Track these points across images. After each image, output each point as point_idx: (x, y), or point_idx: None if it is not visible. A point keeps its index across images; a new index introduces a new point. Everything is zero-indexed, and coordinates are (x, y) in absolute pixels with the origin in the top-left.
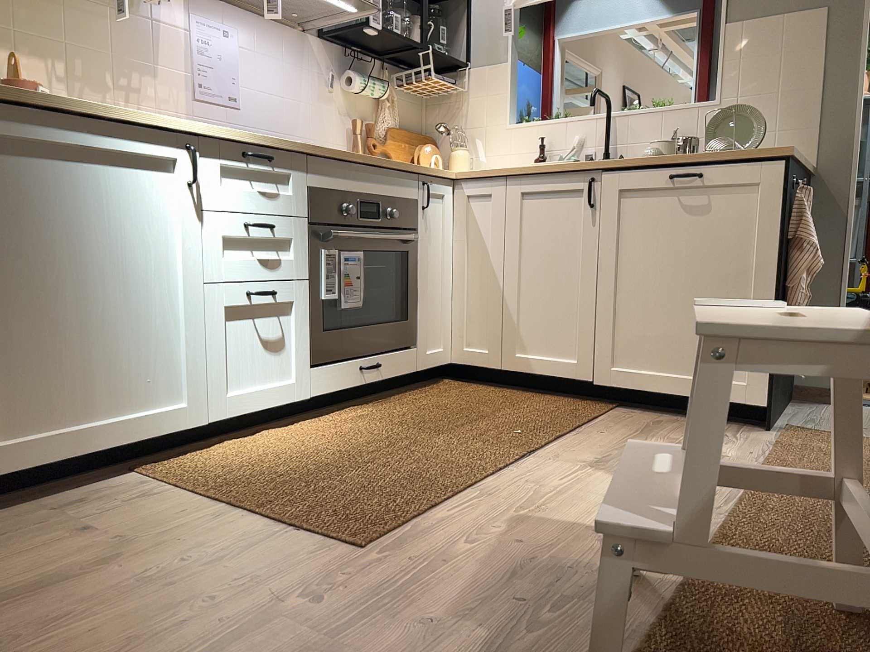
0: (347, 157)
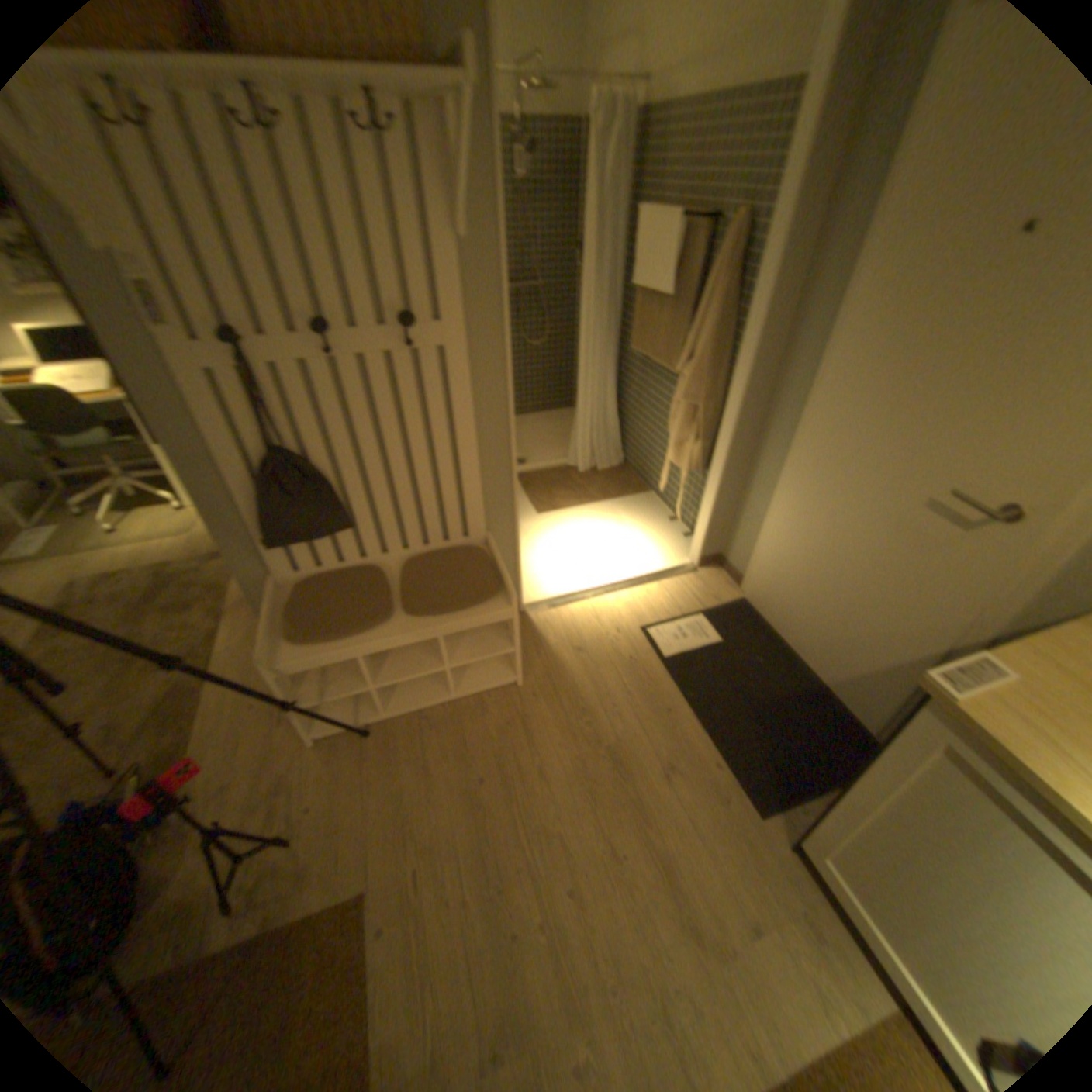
0: None
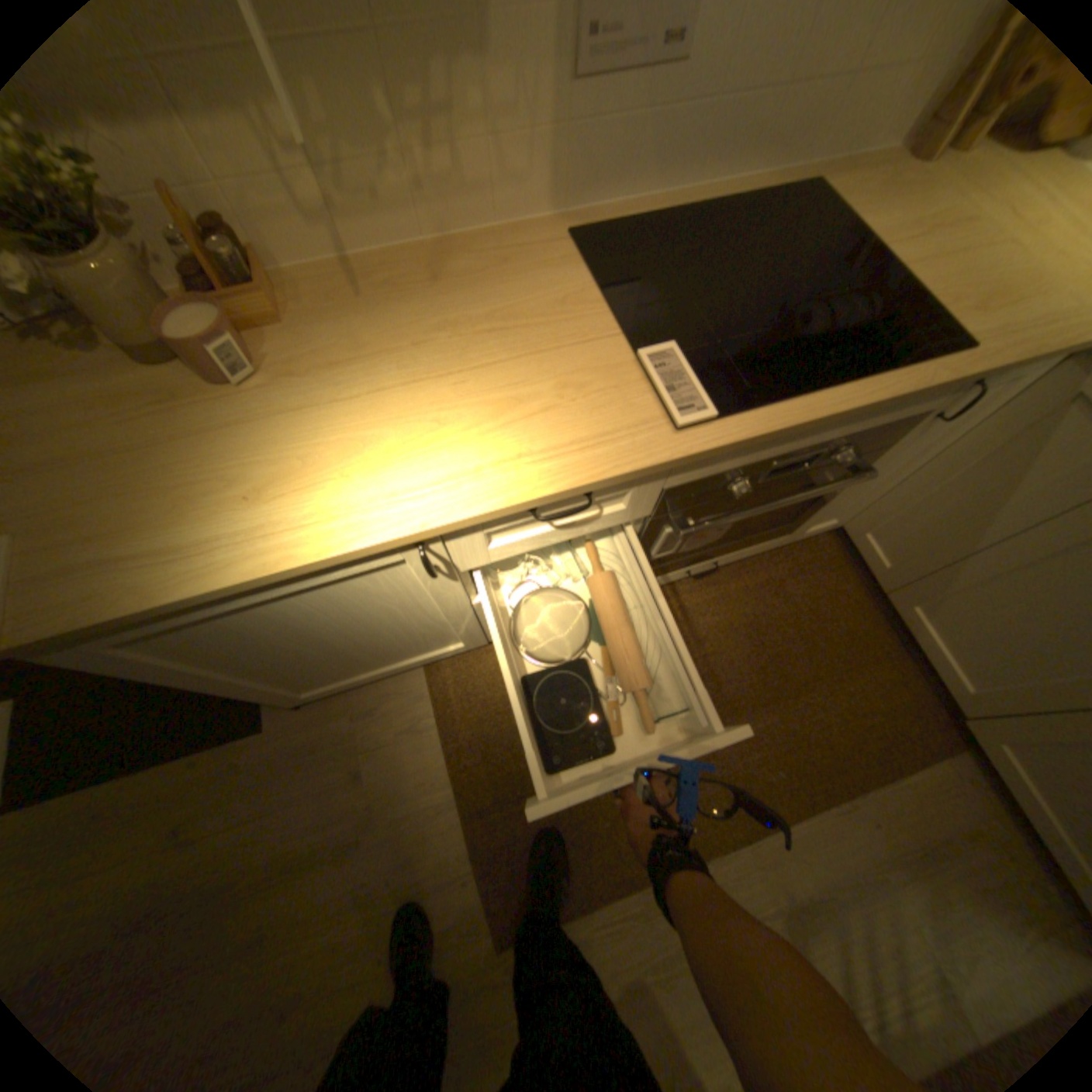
0: (778, 433)
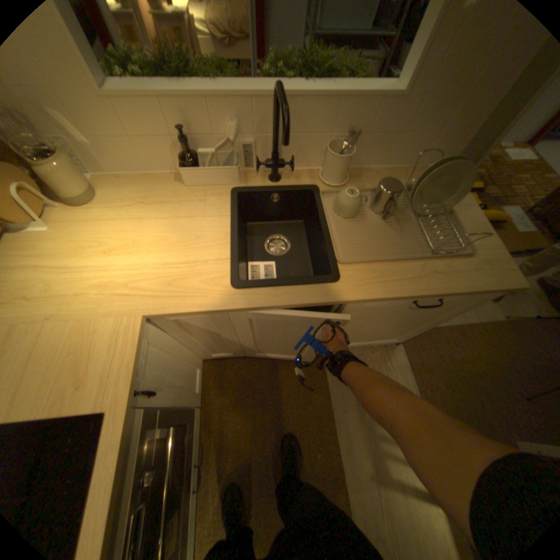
0: None
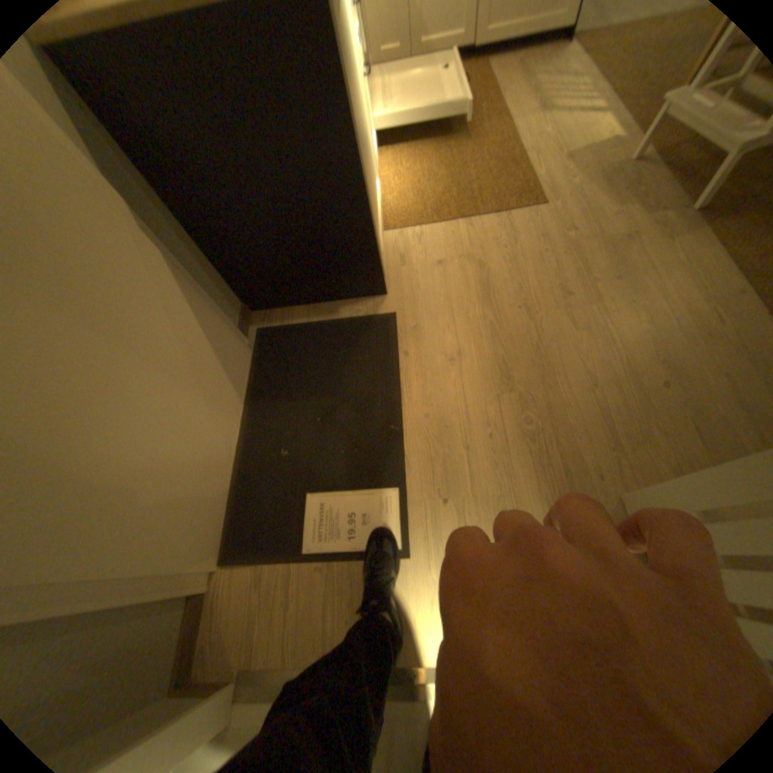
0: None
